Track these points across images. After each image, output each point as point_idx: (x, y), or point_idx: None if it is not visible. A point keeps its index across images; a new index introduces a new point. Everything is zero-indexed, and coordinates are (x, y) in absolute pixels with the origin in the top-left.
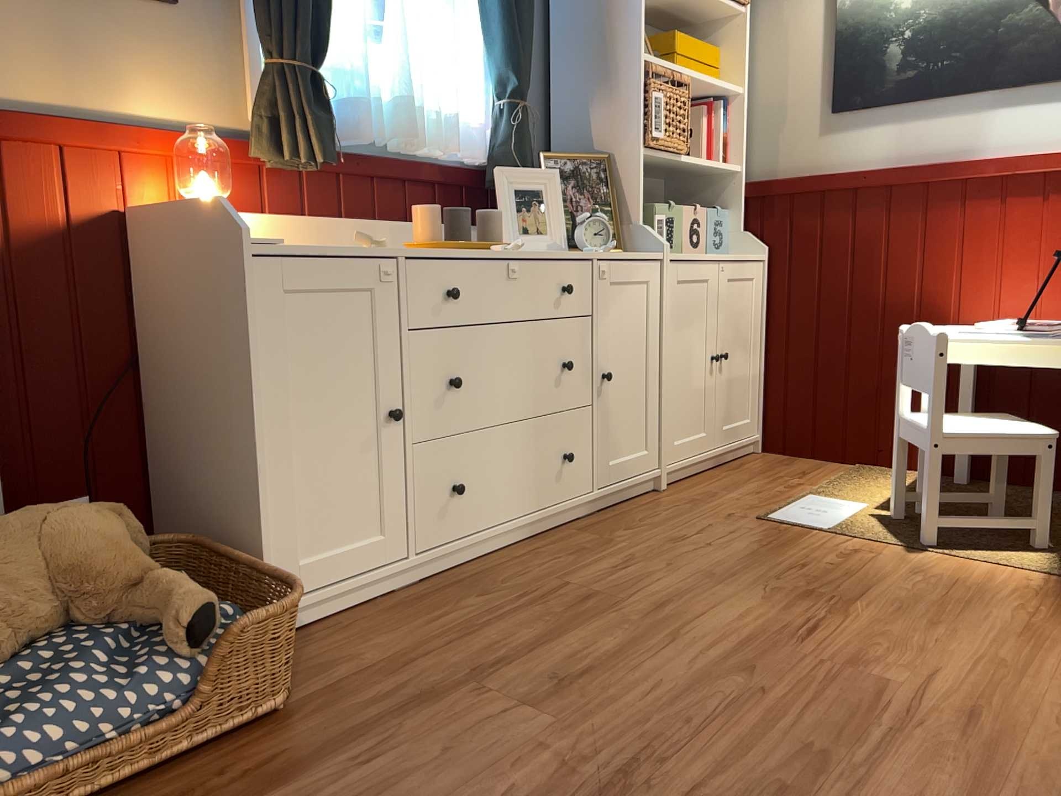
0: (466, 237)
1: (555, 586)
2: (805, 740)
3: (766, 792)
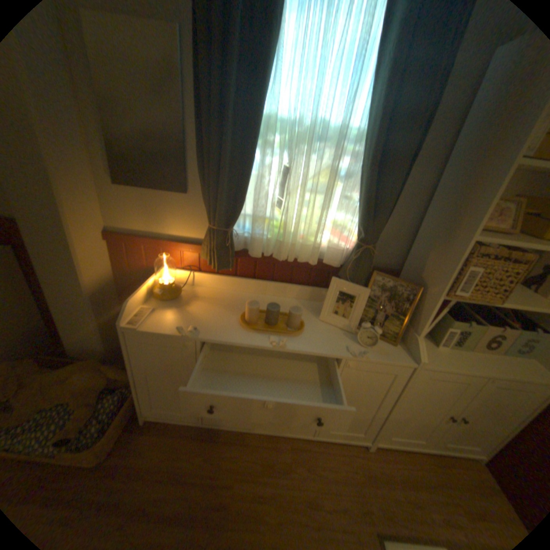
0: (273, 322)
1: (227, 485)
2: None
3: None
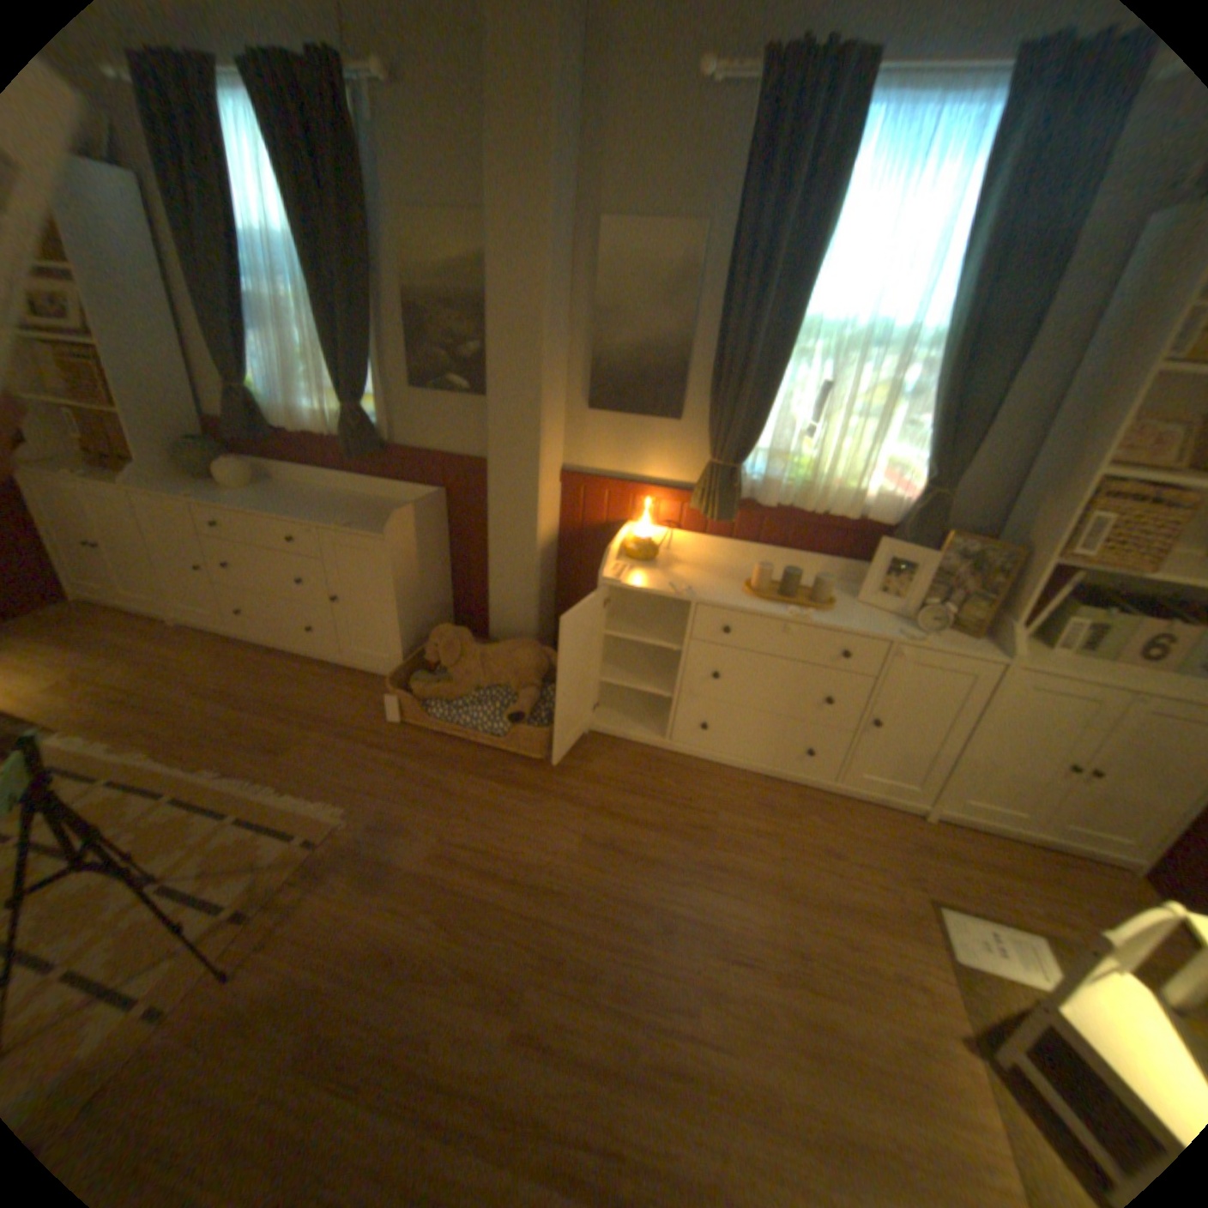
0: (790, 593)
1: (708, 812)
2: (607, 973)
3: (555, 958)
